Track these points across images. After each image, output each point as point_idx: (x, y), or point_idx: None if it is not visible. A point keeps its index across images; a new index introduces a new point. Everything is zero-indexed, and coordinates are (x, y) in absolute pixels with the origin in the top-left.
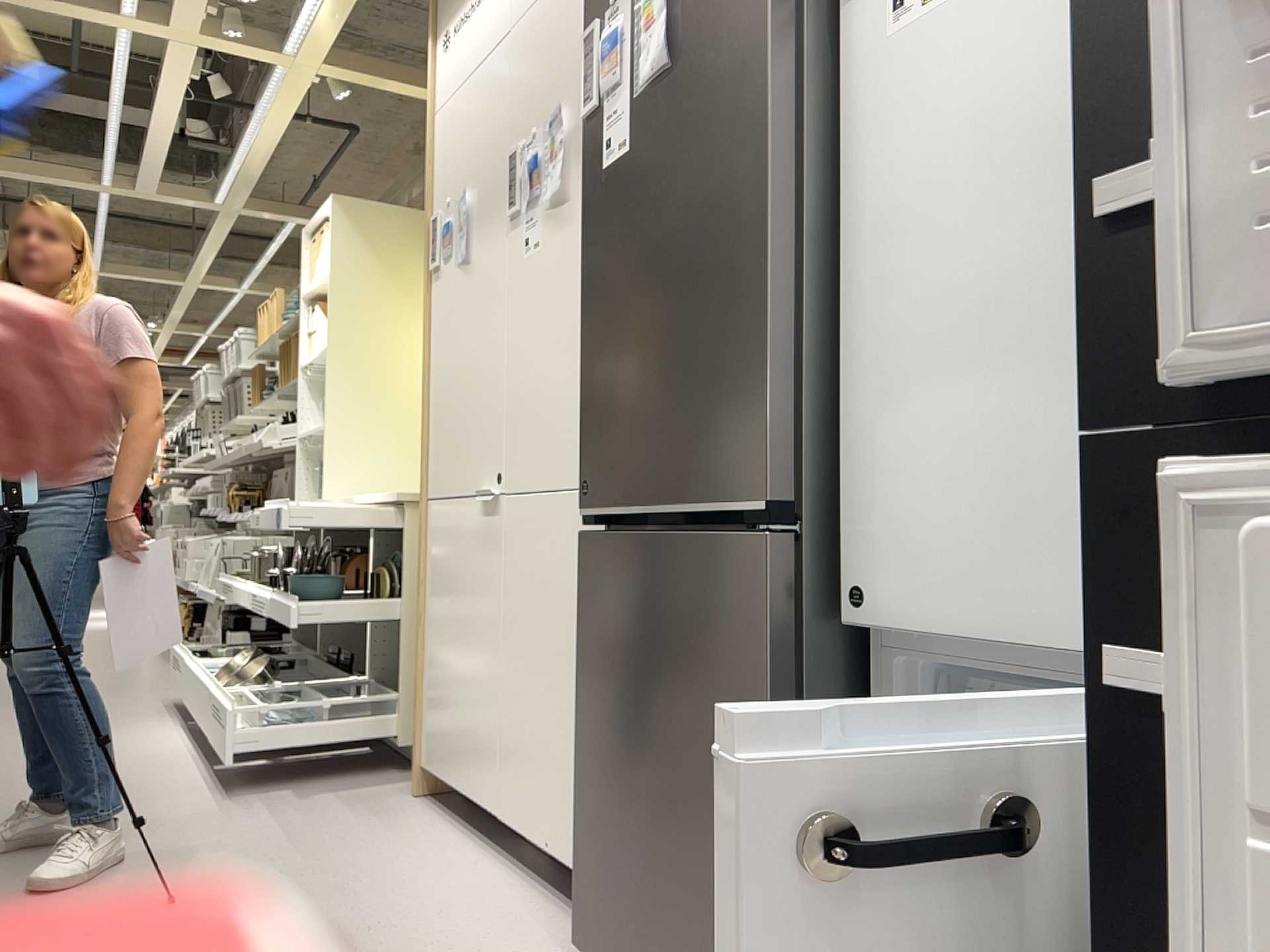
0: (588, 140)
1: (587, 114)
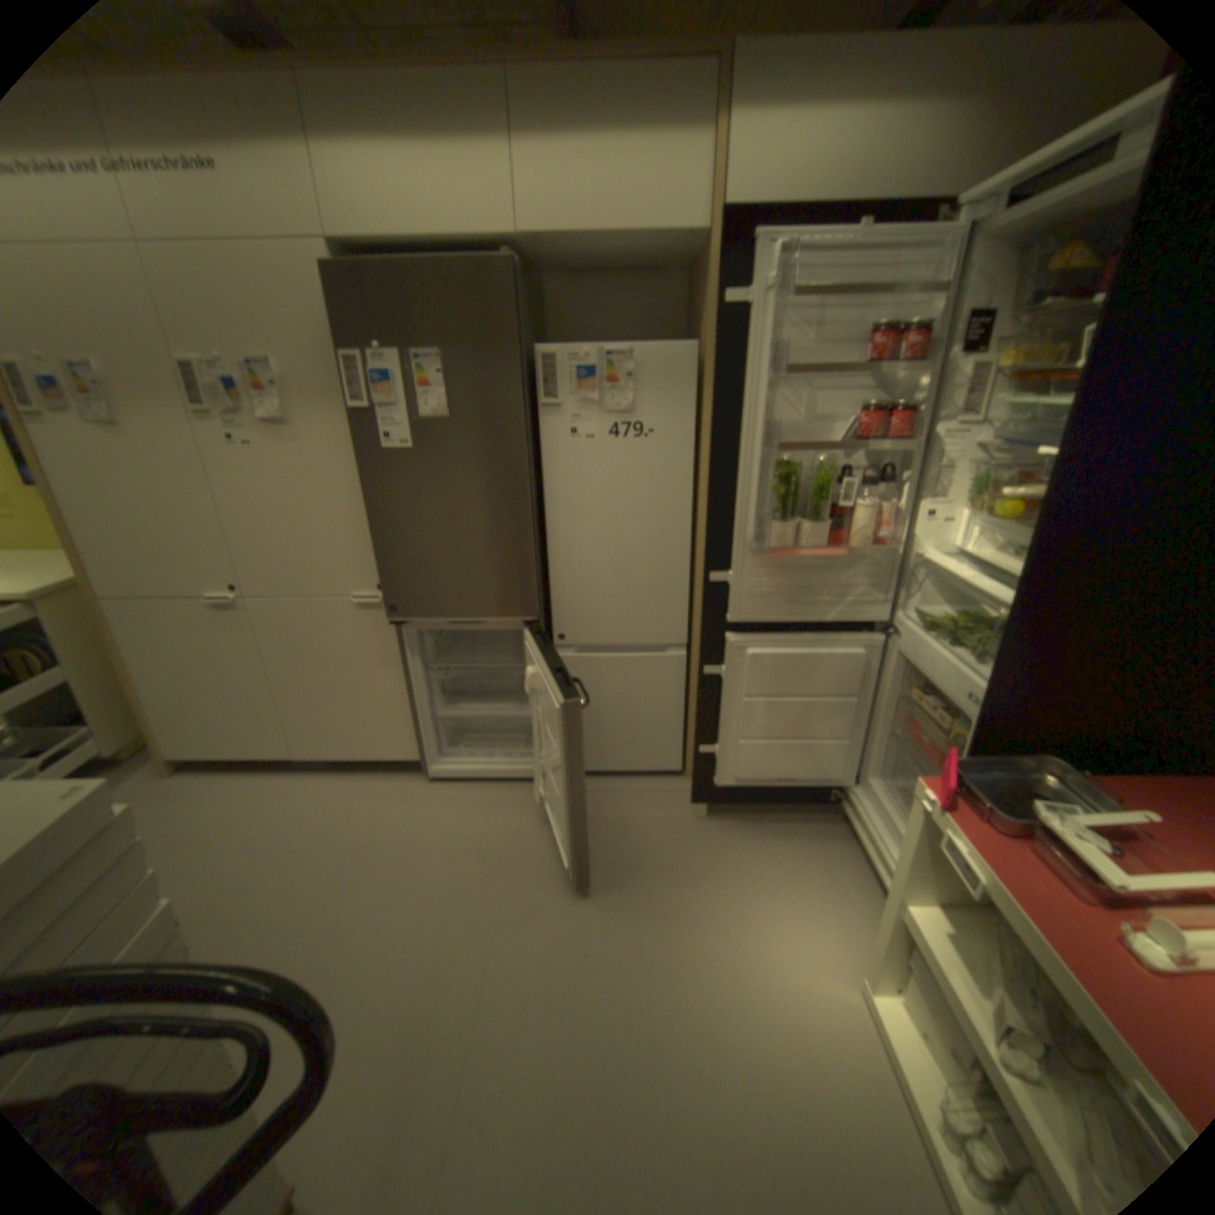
0: (359, 423)
1: (355, 407)
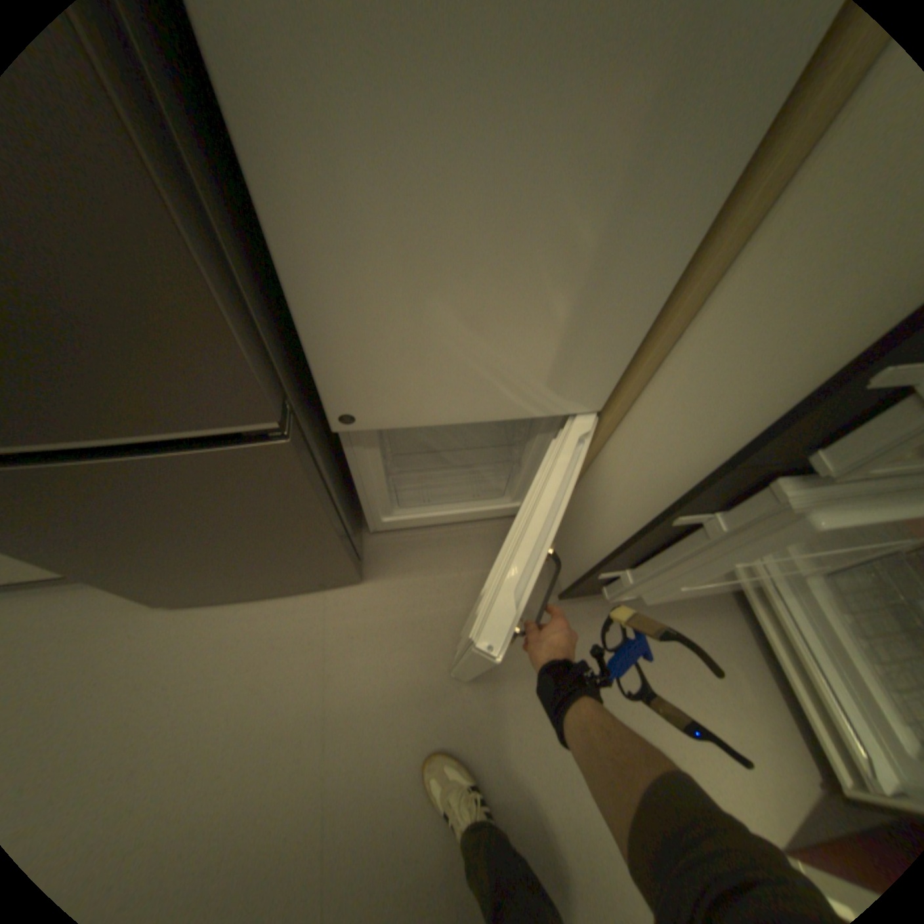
0: None
1: None
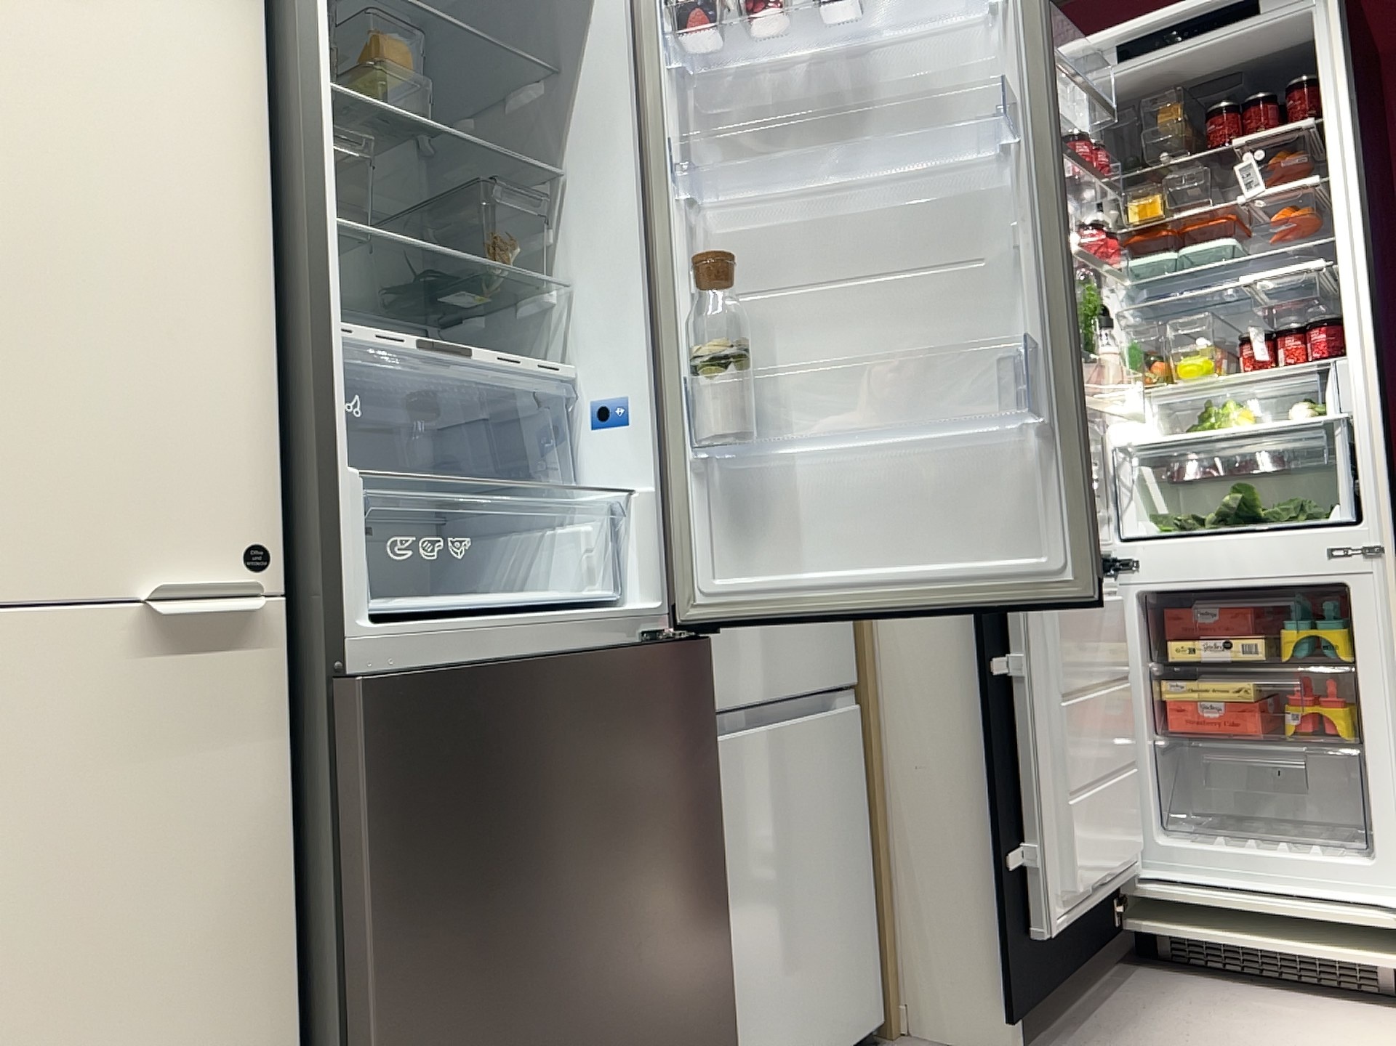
0: None
1: None
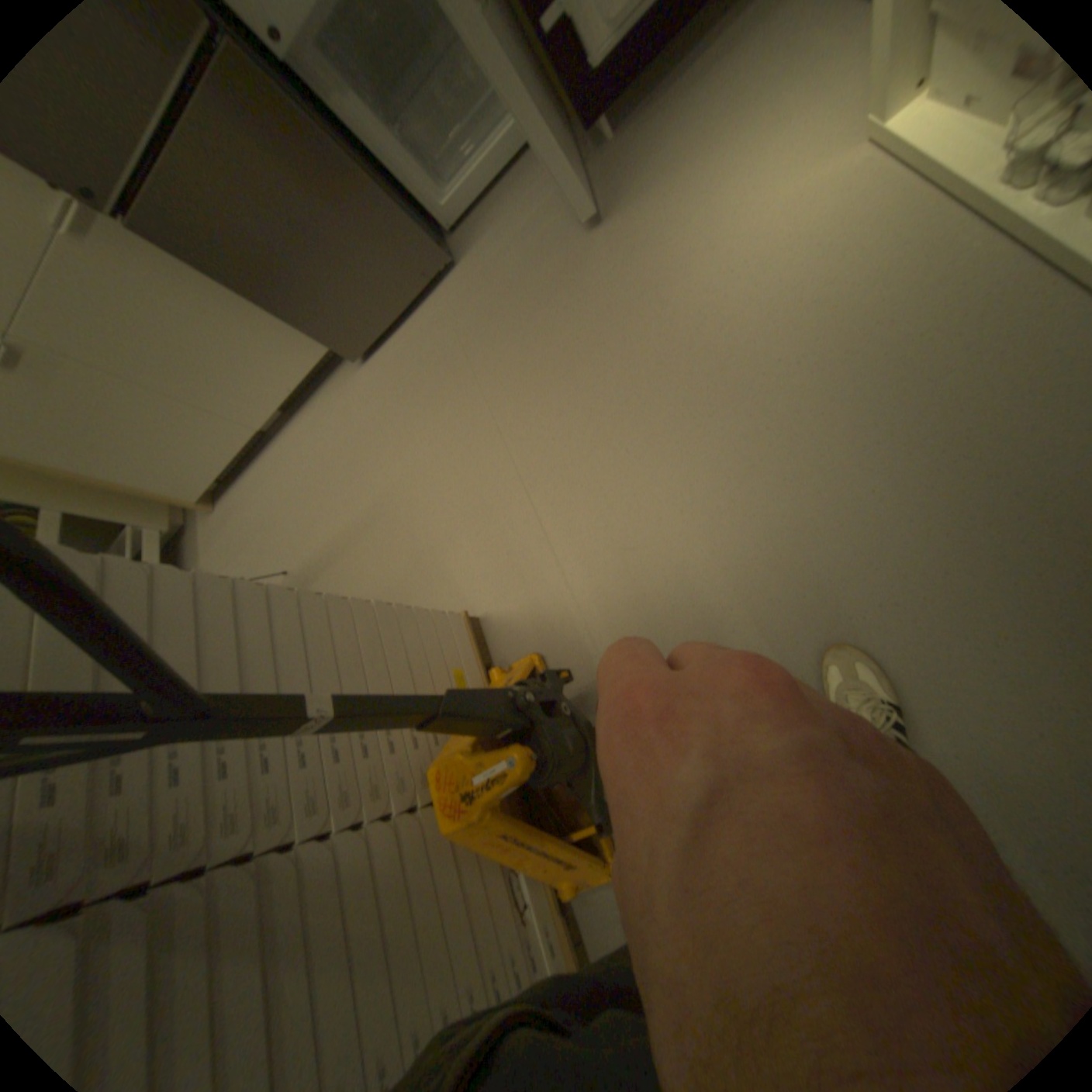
0: None
1: None
